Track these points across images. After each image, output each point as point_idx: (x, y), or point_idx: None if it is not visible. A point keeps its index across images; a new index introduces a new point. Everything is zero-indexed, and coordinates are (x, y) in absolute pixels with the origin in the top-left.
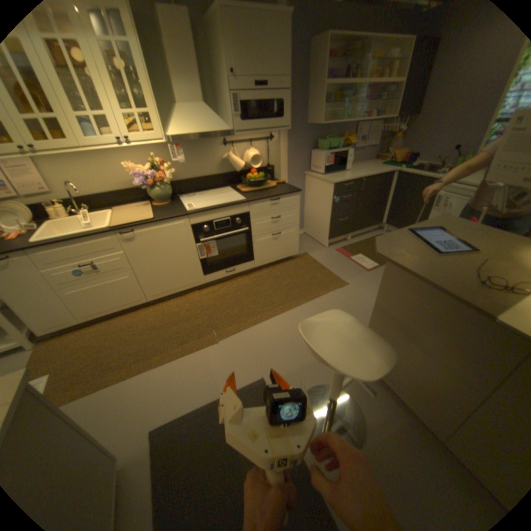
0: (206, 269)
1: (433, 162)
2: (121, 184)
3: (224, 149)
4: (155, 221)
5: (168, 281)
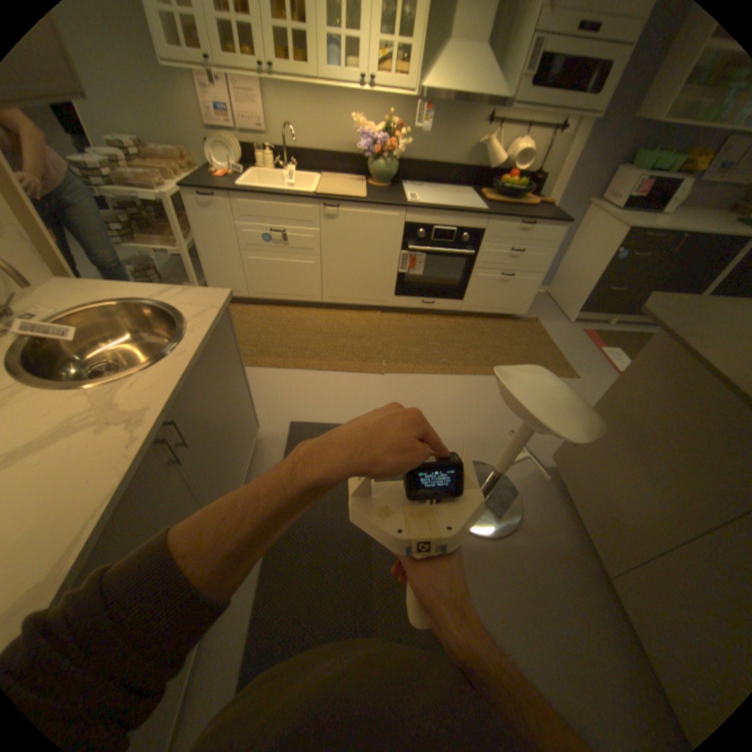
0: (399, 289)
1: None
2: (340, 144)
3: (486, 127)
4: (366, 203)
5: (352, 286)
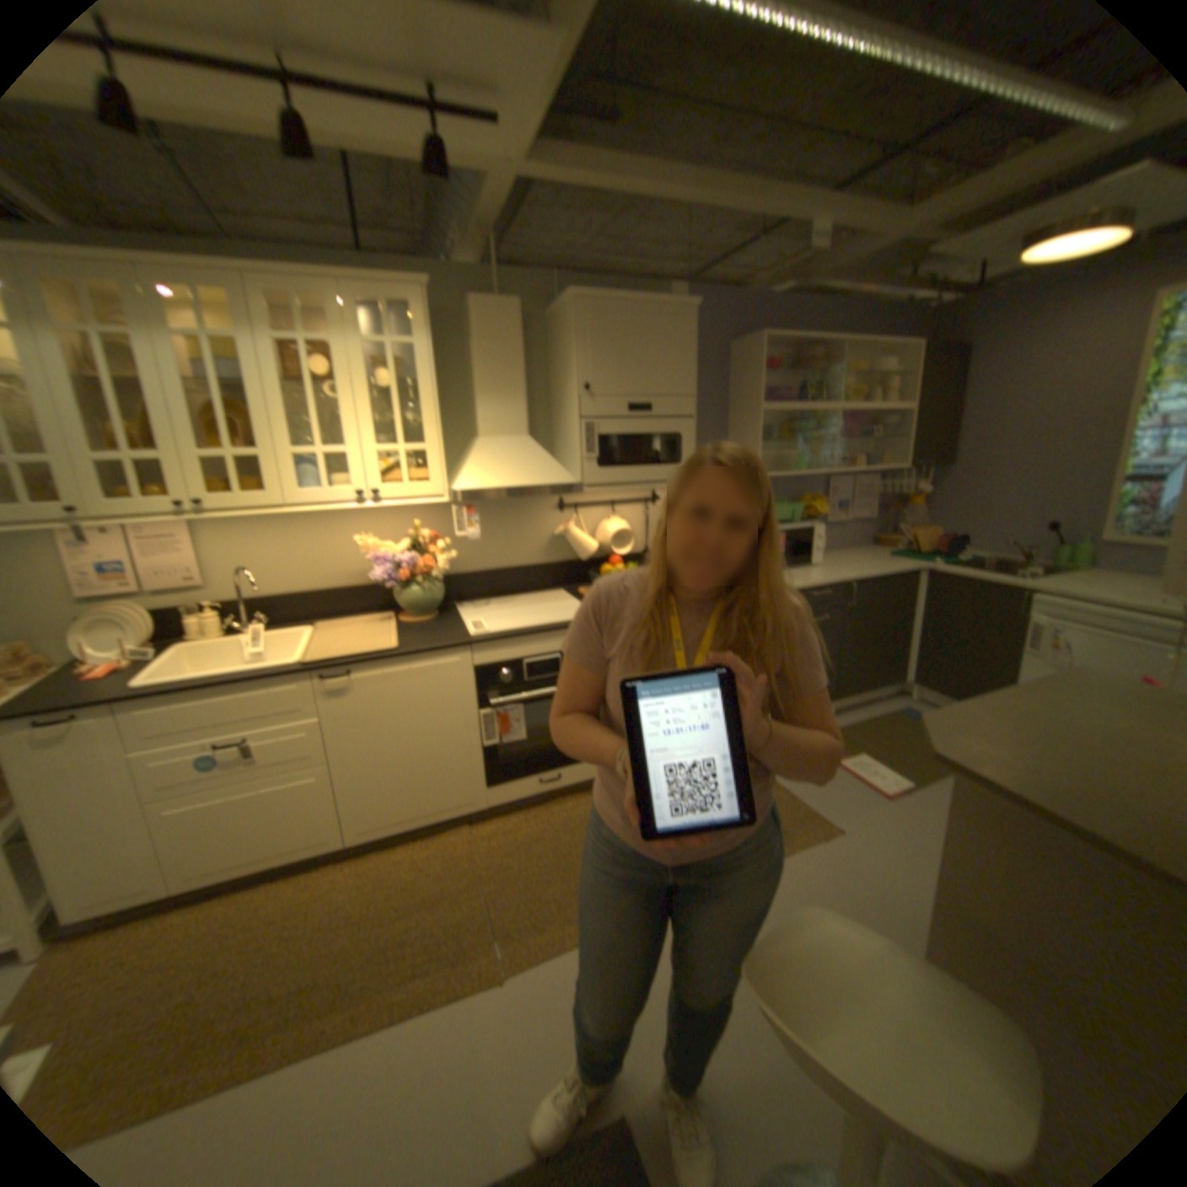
0: (492, 771)
1: (1003, 554)
2: (341, 575)
3: (556, 515)
4: (398, 653)
5: (401, 795)
